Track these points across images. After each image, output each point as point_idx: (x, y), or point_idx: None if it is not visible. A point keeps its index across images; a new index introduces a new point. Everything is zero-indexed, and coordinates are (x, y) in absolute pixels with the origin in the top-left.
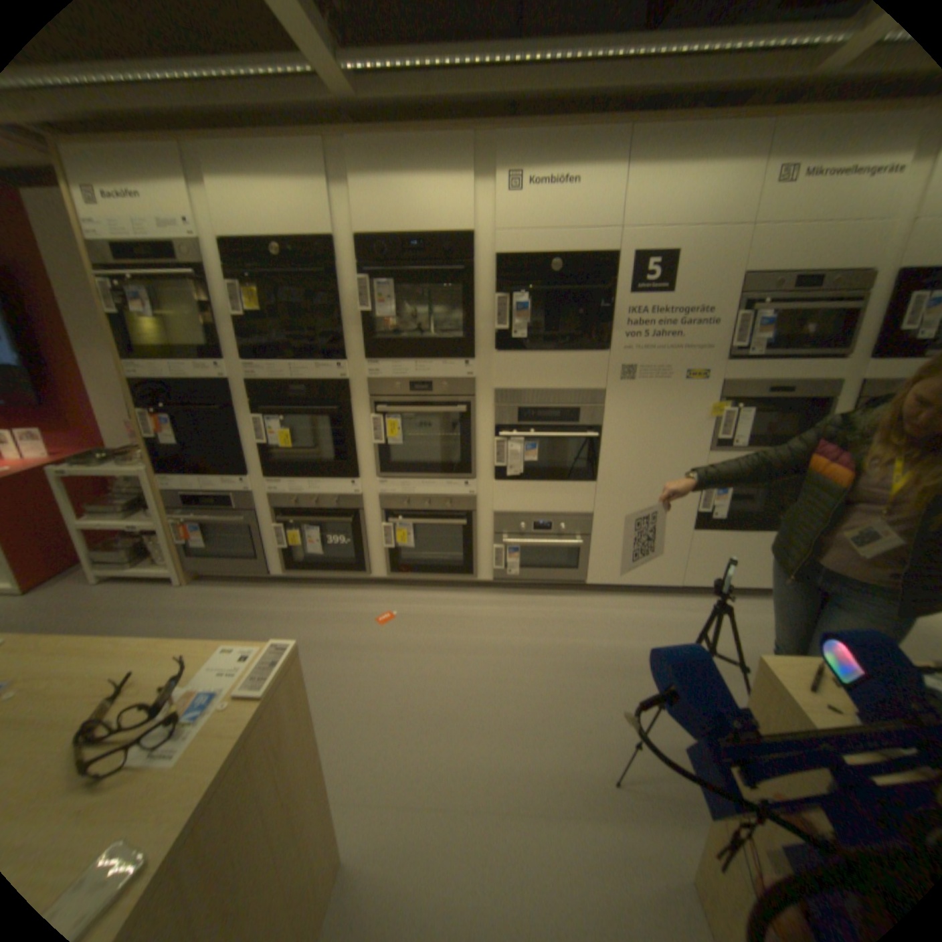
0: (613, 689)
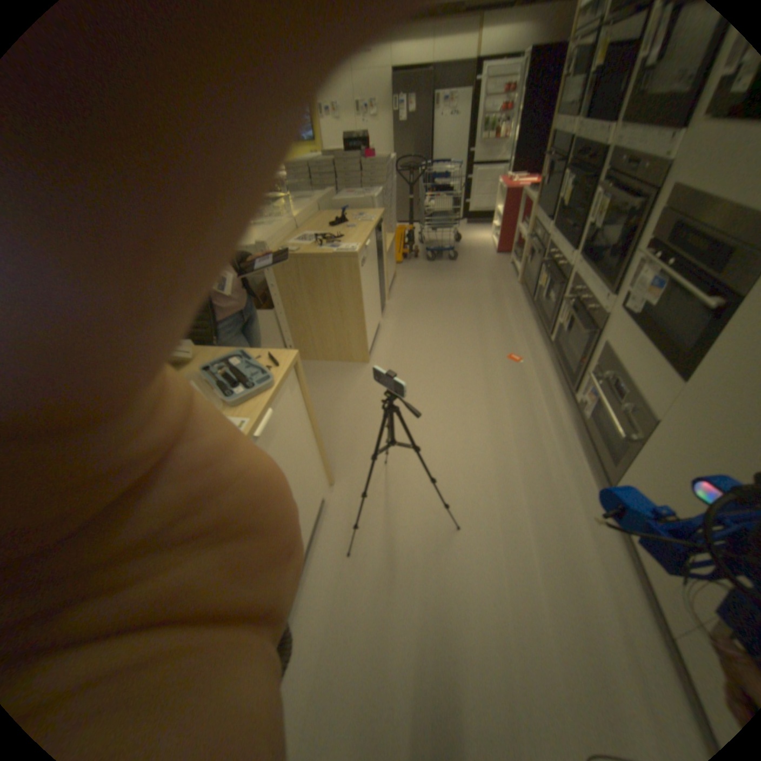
0: (467, 490)
